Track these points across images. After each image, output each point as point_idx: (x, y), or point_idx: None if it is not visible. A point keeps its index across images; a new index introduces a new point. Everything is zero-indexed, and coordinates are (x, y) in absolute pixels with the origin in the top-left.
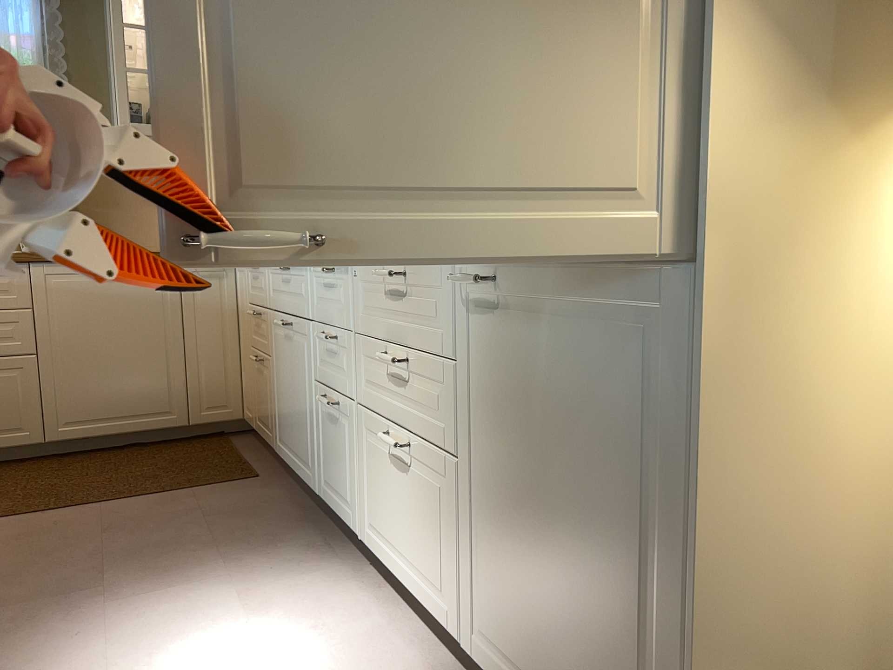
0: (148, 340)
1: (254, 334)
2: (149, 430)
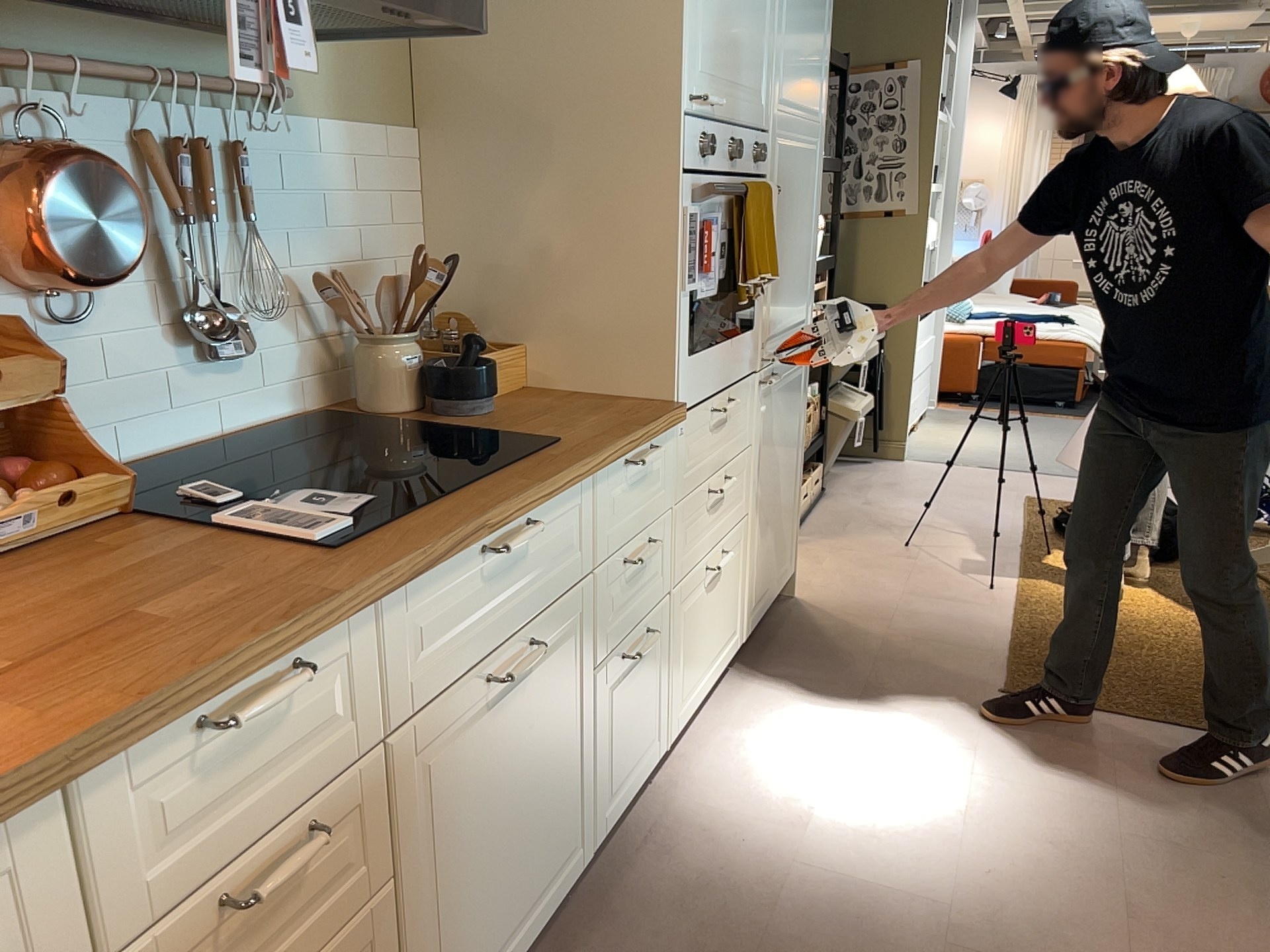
0: None
1: None
2: None
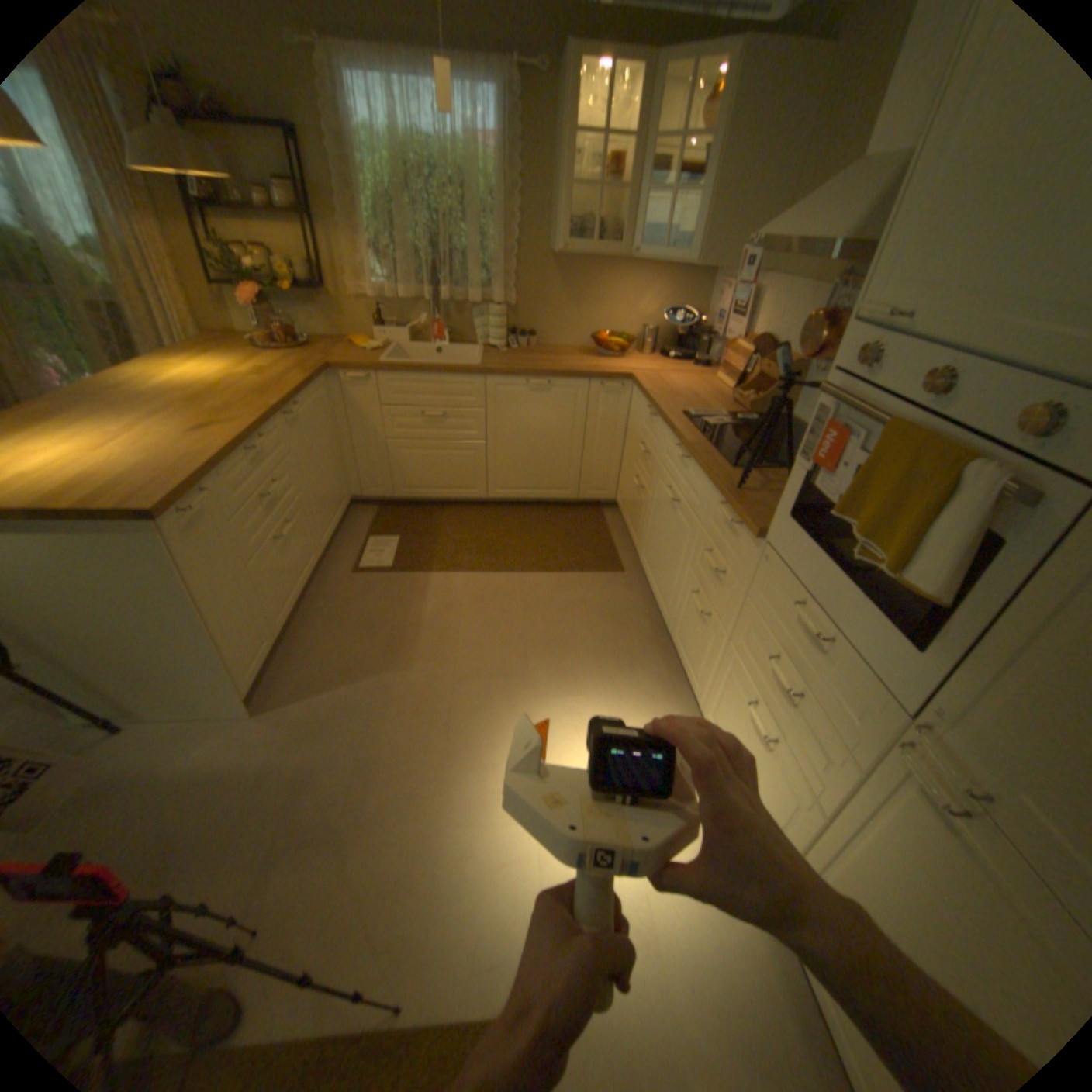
0: (558, 439)
1: (639, 460)
2: (550, 499)
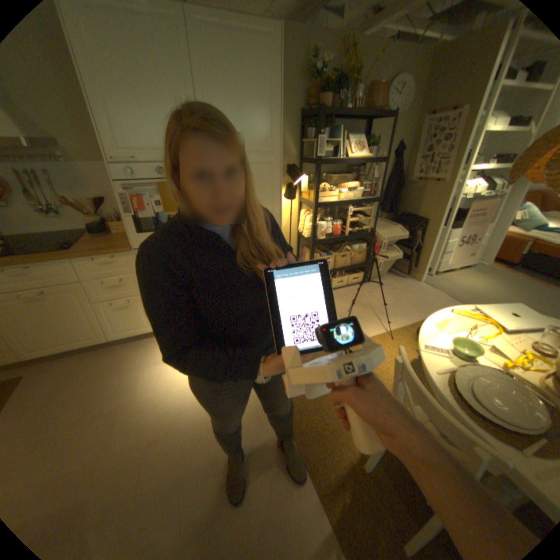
0: None
1: None
2: None
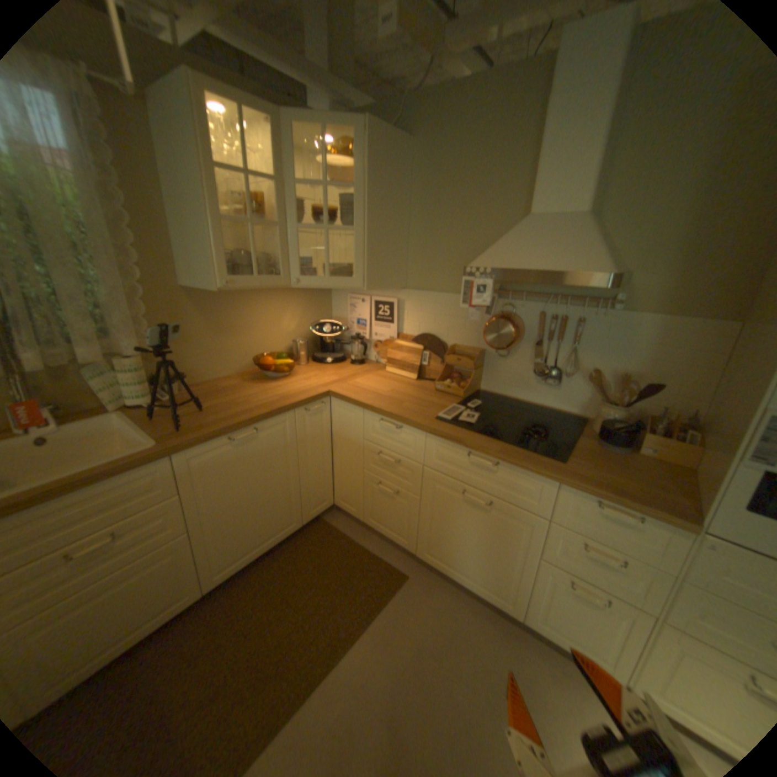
0: (275, 481)
1: (377, 467)
2: (278, 544)
